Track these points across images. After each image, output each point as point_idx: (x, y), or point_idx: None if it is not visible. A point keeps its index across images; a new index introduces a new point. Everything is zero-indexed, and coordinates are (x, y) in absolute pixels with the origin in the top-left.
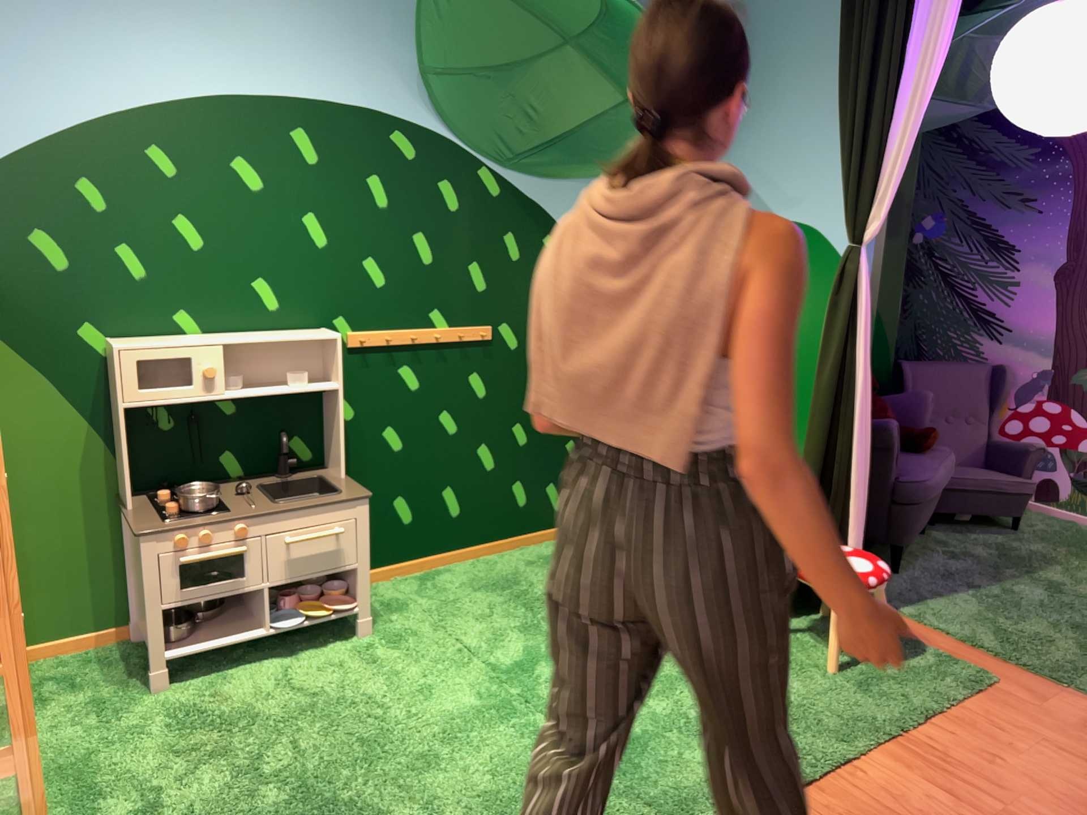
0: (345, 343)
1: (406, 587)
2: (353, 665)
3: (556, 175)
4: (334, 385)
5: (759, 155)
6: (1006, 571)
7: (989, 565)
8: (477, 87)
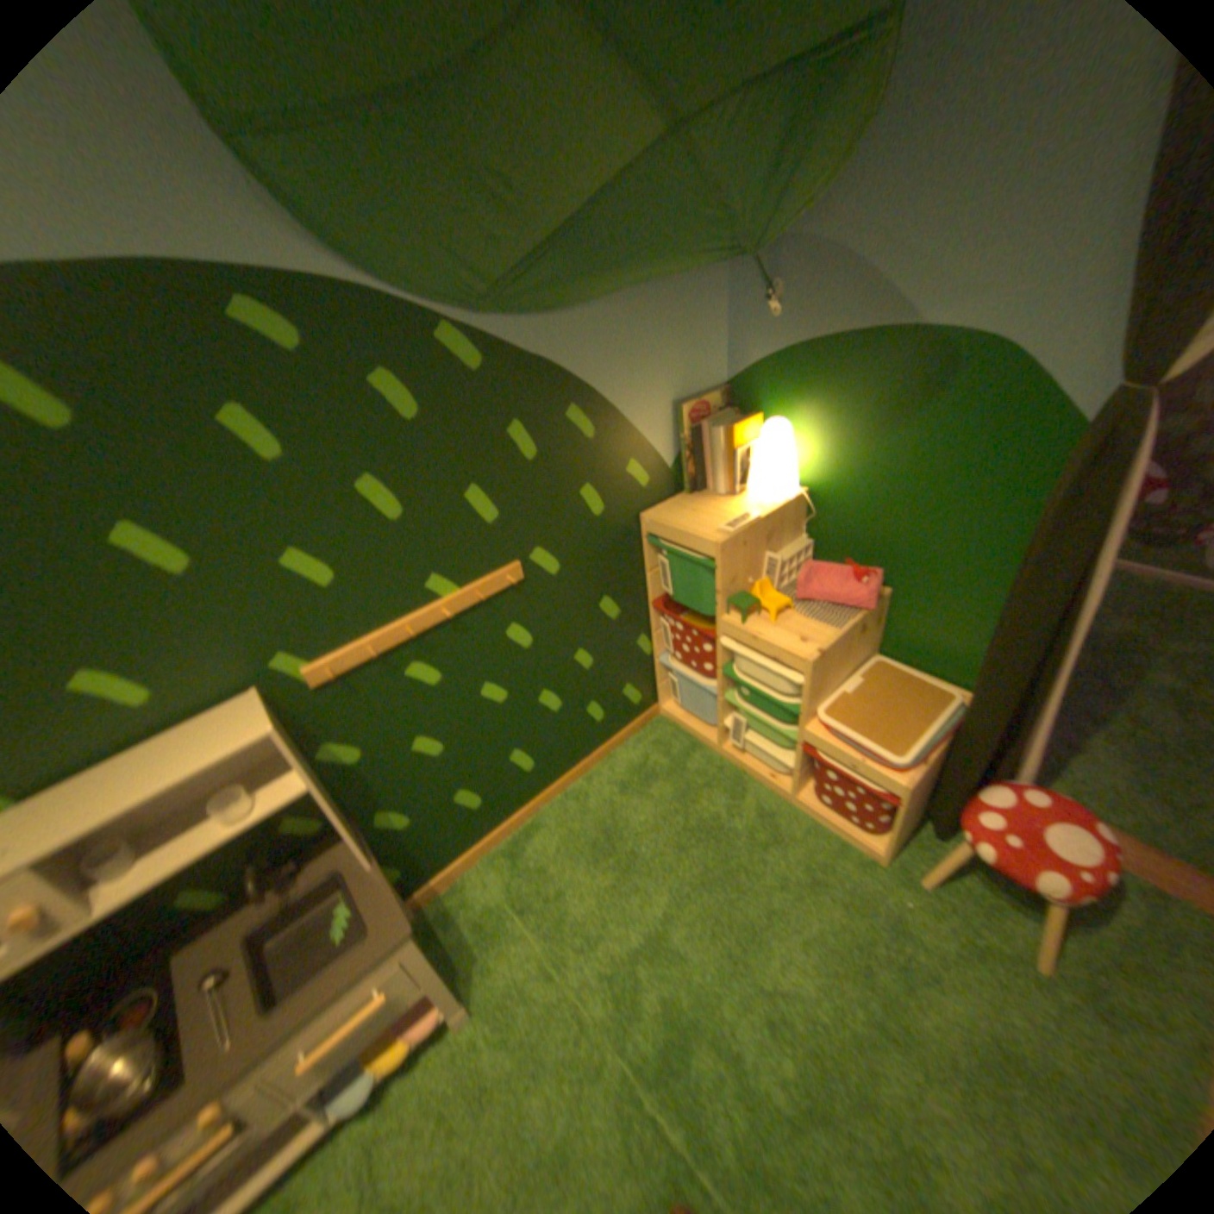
0: (305, 683)
1: (496, 875)
2: (455, 1109)
3: (566, 305)
4: (300, 786)
5: (897, 207)
6: (1115, 683)
7: (1092, 675)
8: (375, 154)
